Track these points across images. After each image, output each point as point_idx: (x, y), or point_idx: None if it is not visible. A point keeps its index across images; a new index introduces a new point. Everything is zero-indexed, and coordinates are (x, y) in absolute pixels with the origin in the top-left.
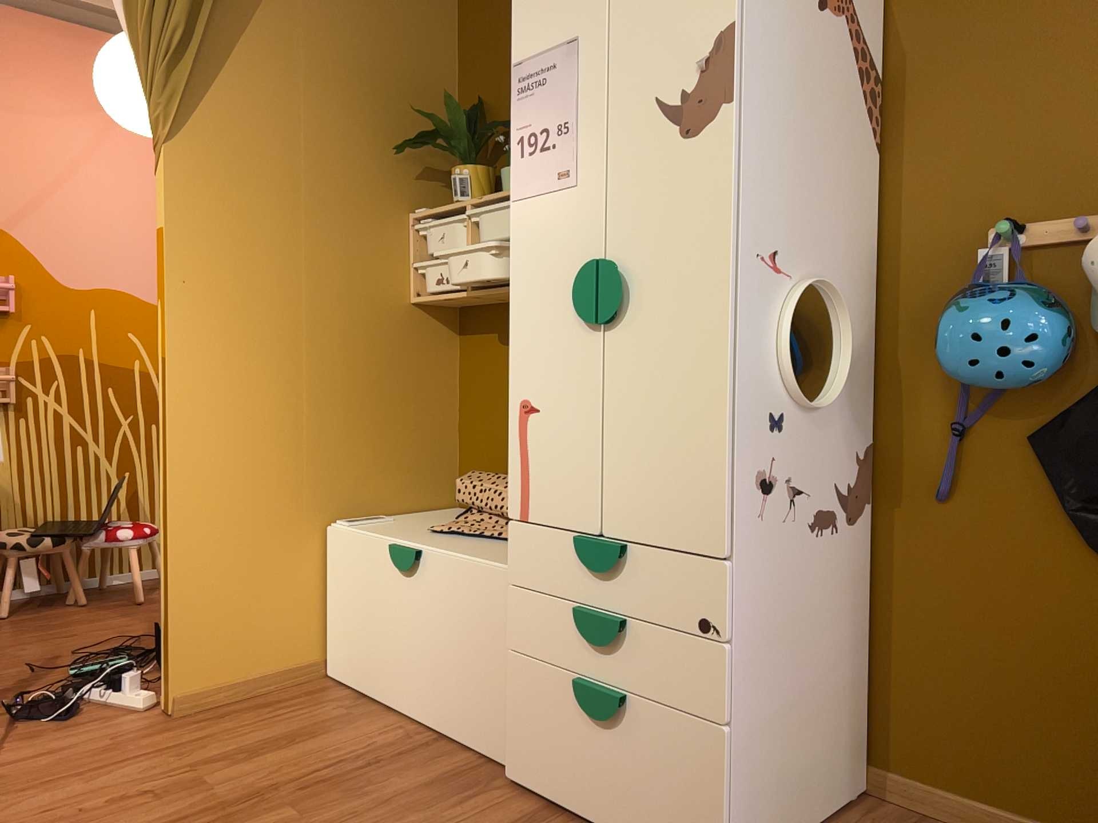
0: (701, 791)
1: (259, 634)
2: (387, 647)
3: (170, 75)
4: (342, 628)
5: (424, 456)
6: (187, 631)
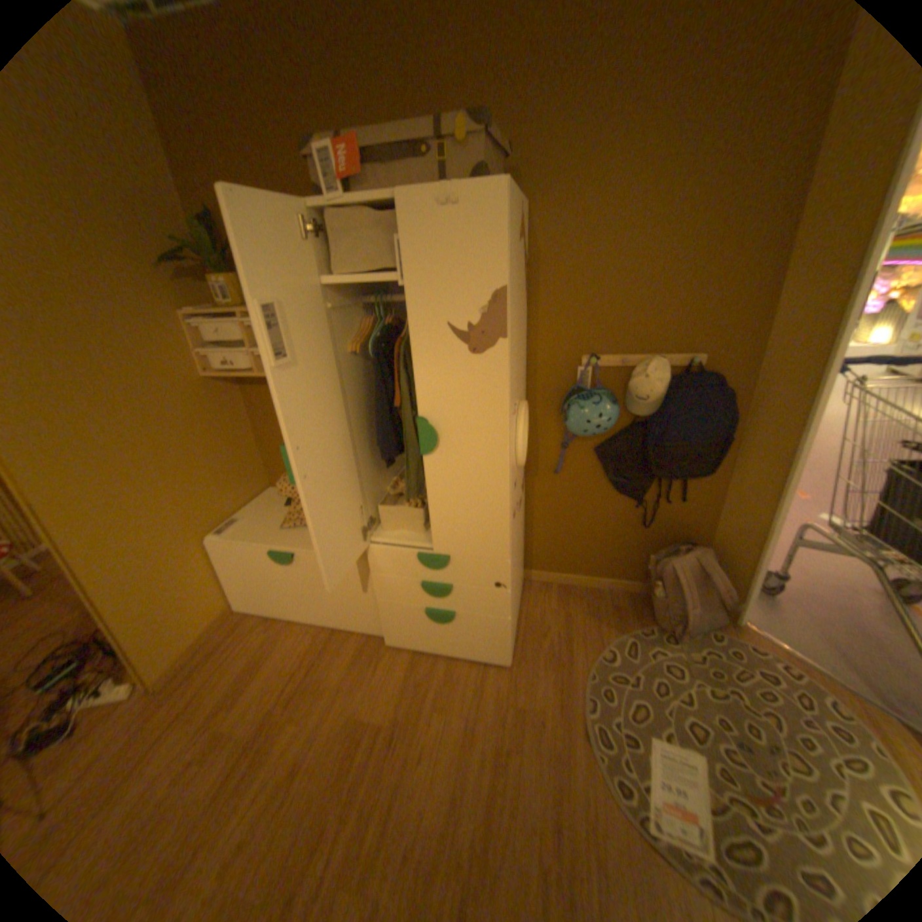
0: (497, 639)
1: (186, 620)
2: (280, 597)
3: None
4: (239, 591)
5: (243, 469)
6: (142, 650)
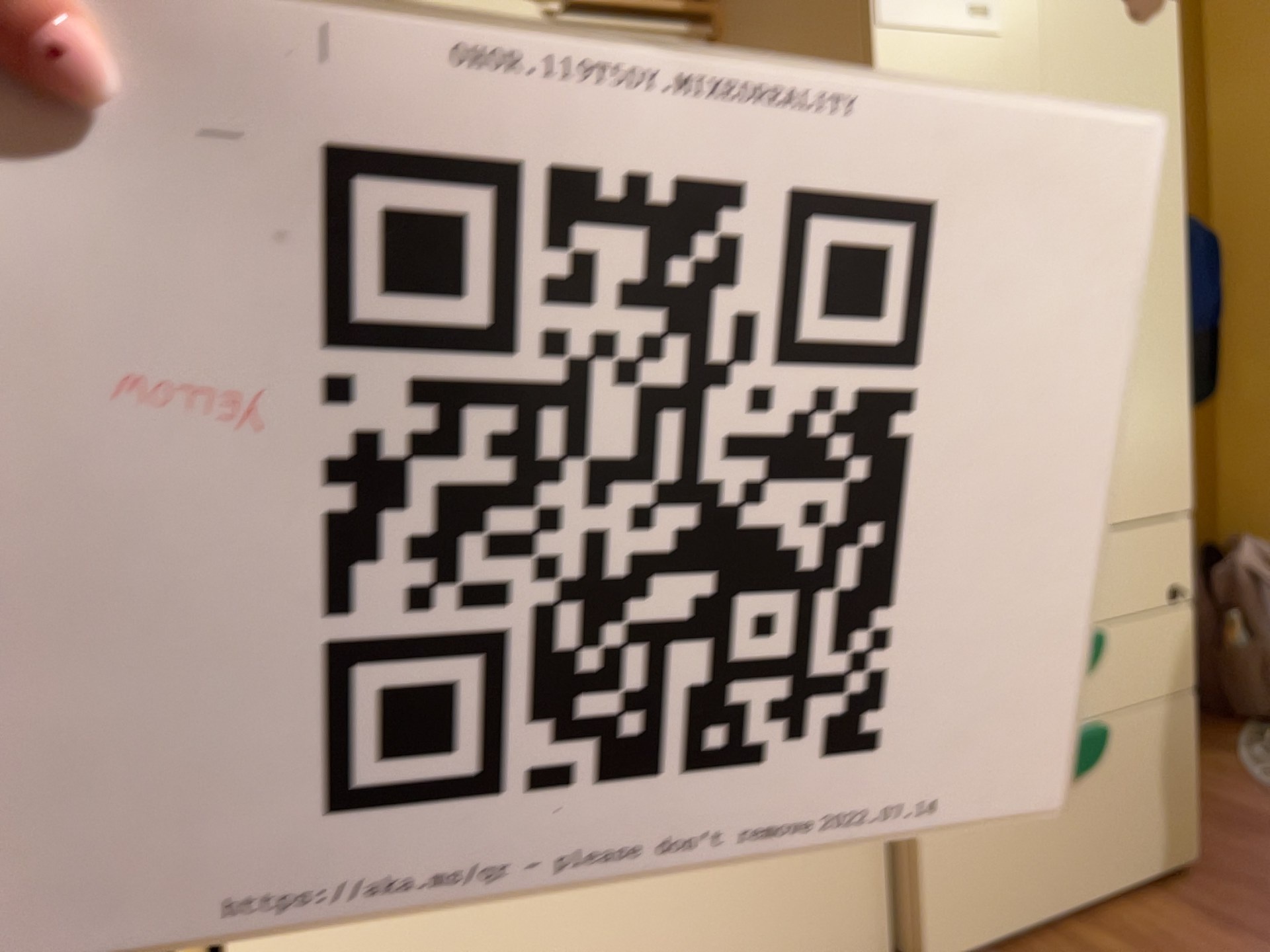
0: (1181, 772)
1: None
2: None
3: None
4: None
5: None
6: None
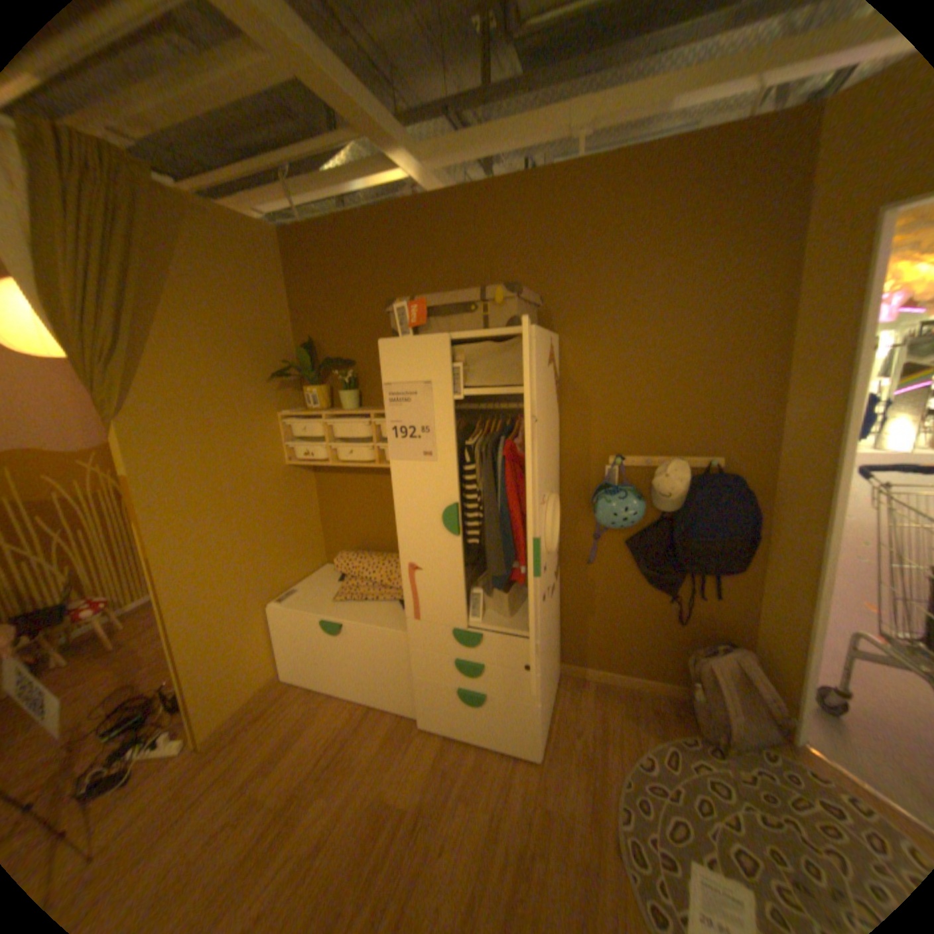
0: (528, 729)
1: (240, 681)
2: (325, 668)
3: (103, 369)
4: (289, 659)
5: (308, 544)
6: (200, 704)
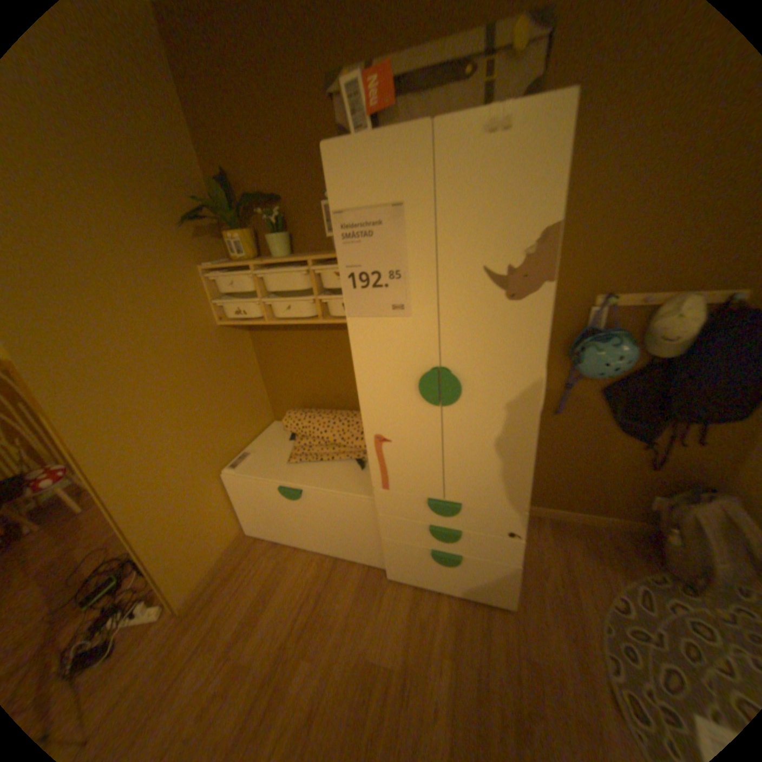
0: (506, 585)
1: (207, 545)
2: (288, 526)
3: None
4: (251, 517)
5: (253, 405)
6: (169, 577)
